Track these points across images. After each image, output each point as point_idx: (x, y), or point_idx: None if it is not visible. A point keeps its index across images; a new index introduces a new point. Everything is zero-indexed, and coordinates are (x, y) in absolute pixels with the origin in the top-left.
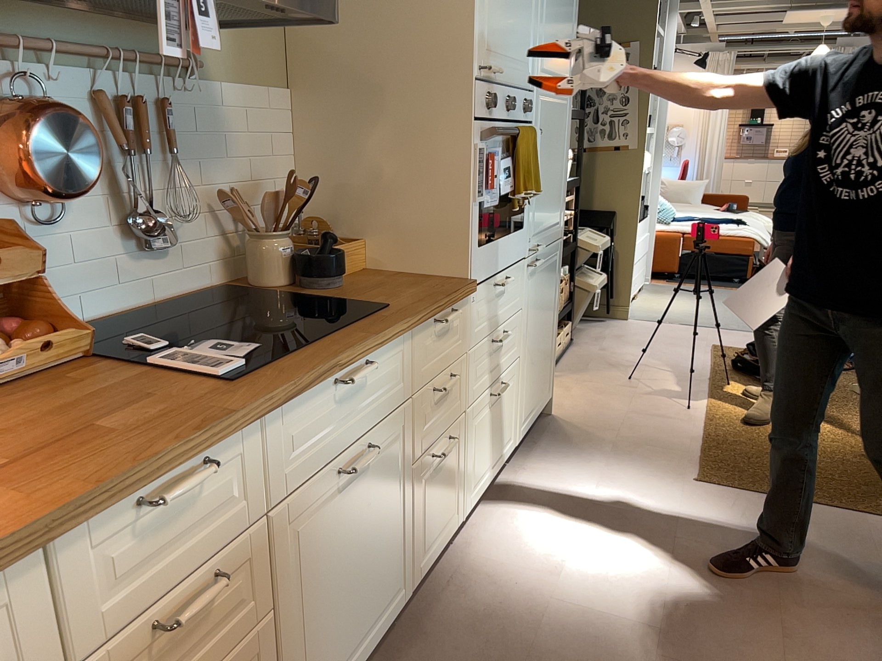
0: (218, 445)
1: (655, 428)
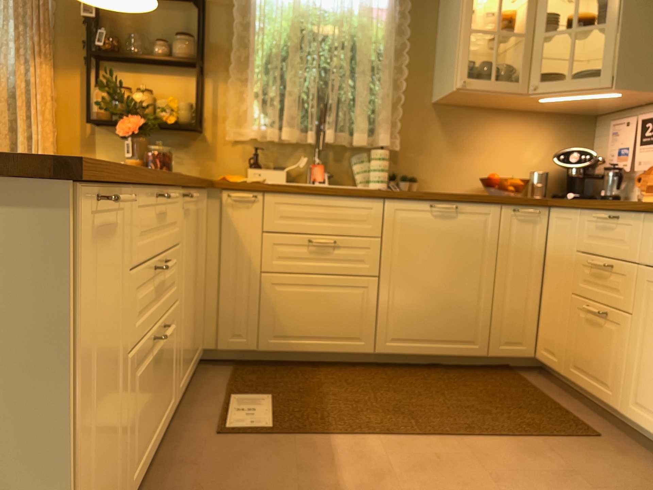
0: (621, 212)
1: None
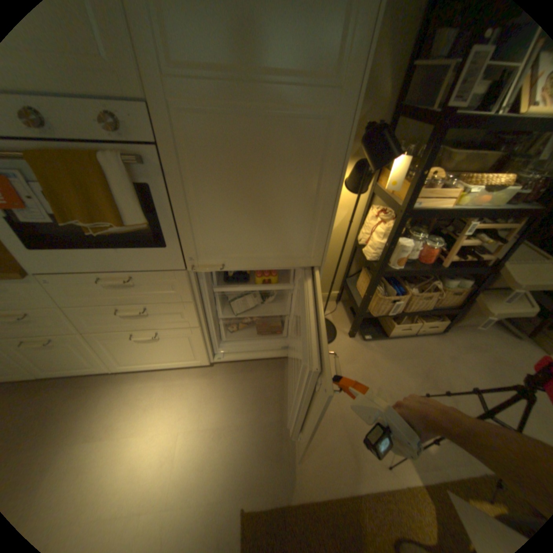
0: None
1: (324, 449)
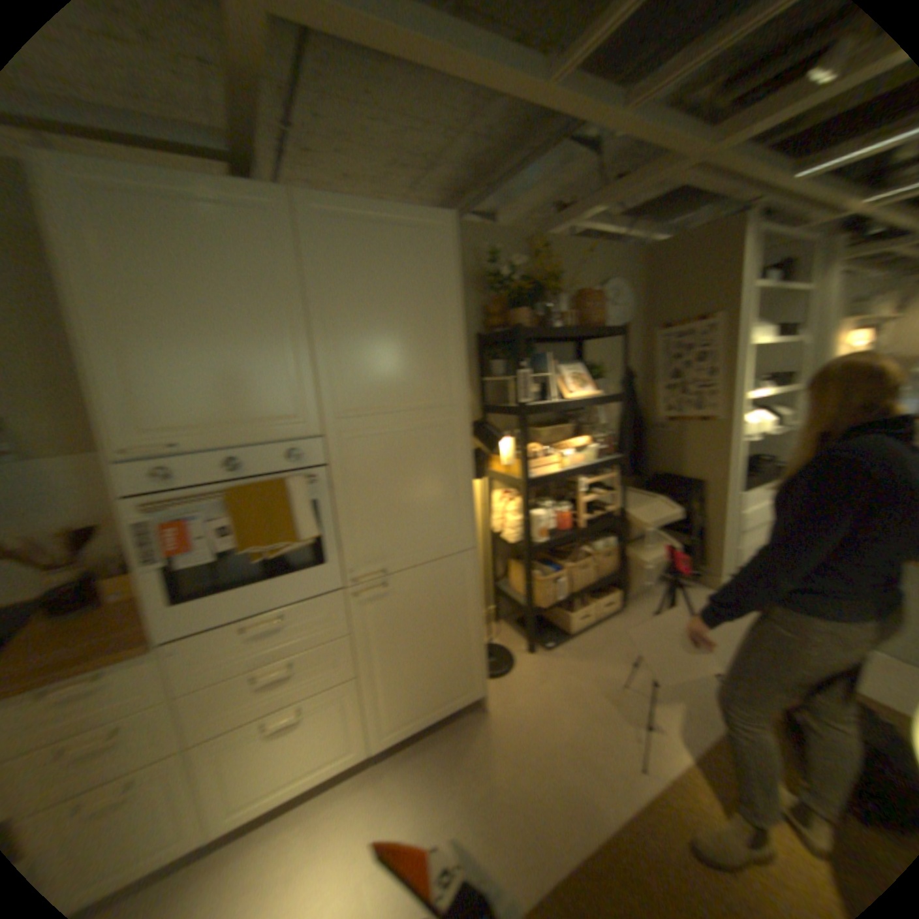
0: None
1: (562, 791)
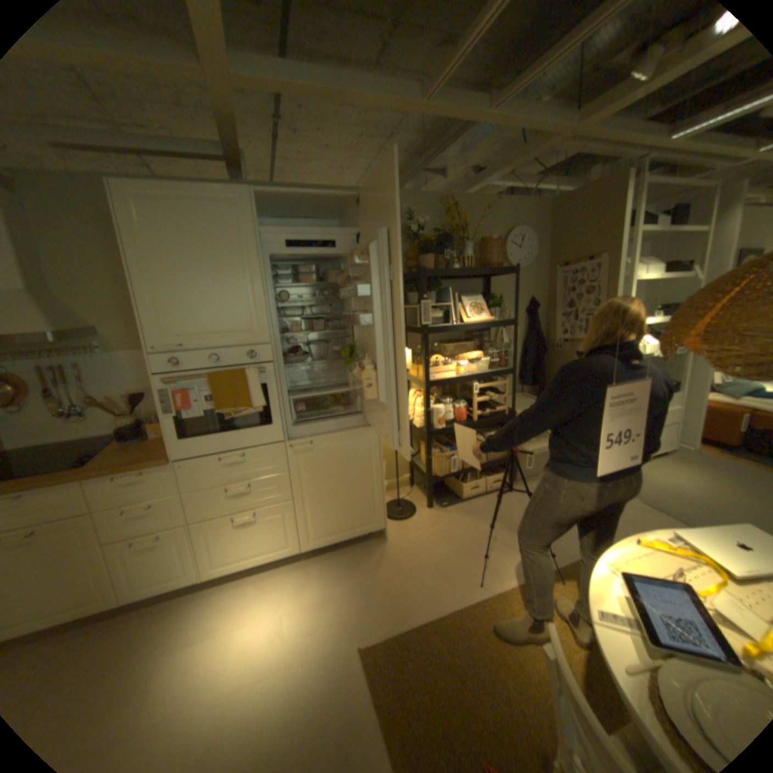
0: None
1: (422, 589)
